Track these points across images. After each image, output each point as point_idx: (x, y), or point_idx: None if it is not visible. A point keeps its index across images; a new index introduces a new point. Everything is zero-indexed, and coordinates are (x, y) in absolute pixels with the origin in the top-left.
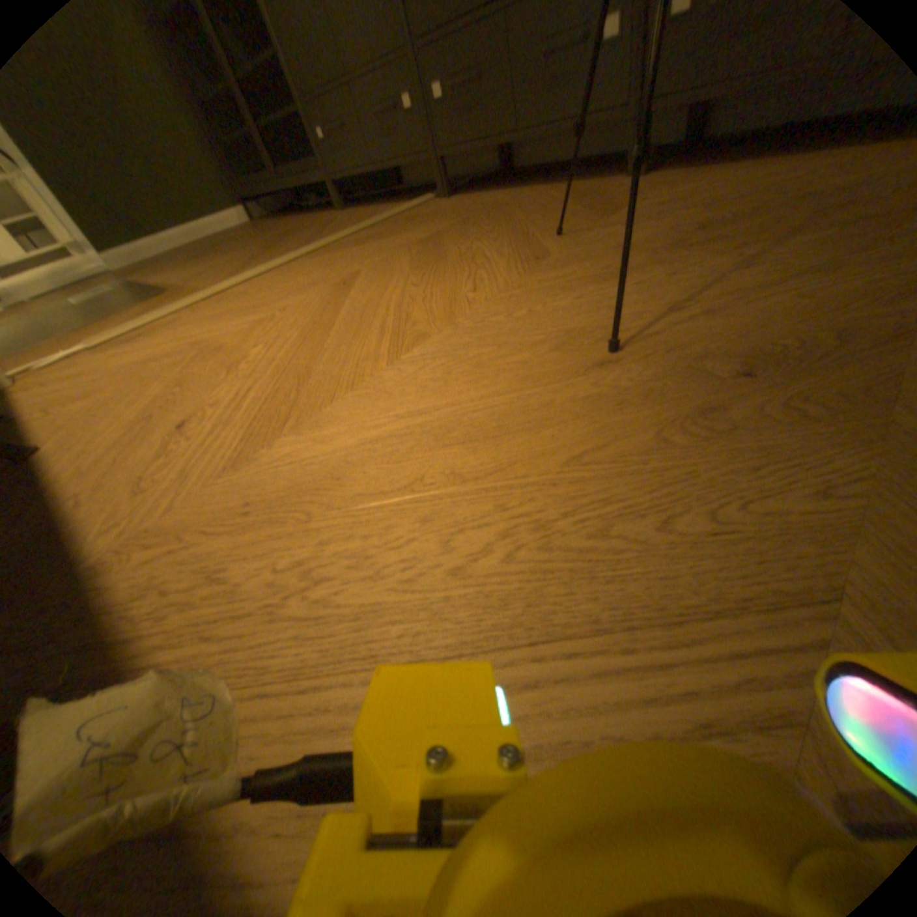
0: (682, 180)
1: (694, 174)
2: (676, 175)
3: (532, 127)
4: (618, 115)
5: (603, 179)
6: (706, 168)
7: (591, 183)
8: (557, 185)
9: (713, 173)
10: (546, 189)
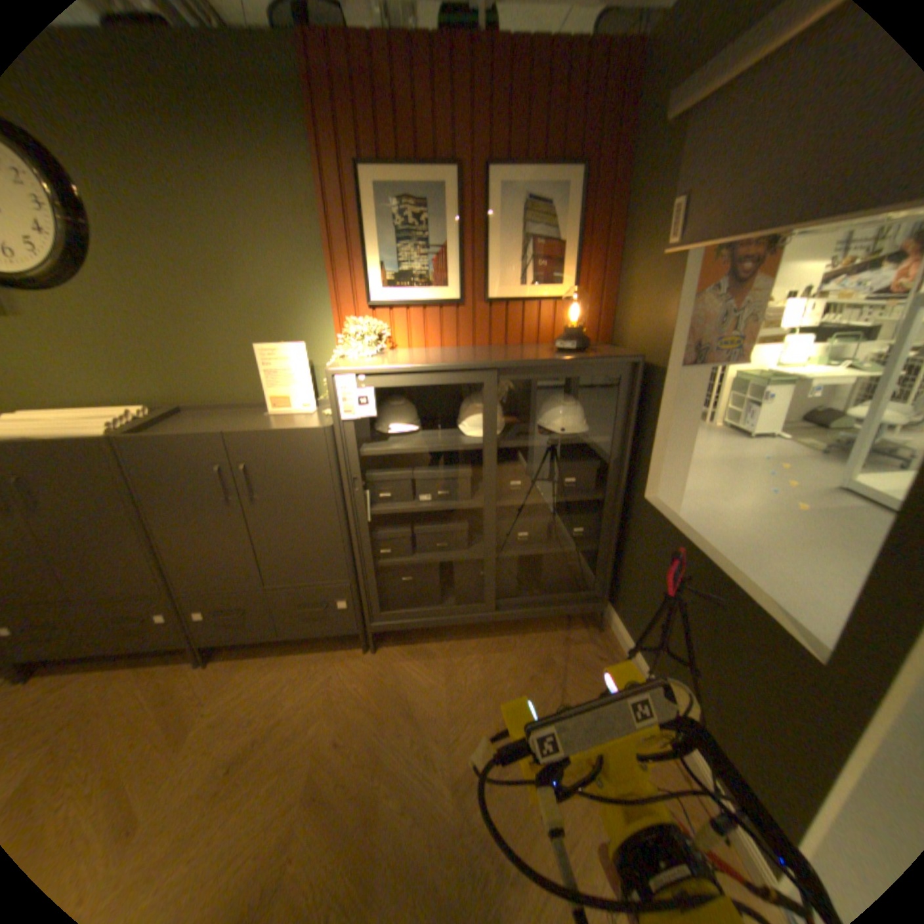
0: (224, 680)
1: (231, 670)
2: (222, 669)
3: (110, 649)
4: (176, 646)
5: (176, 663)
6: (238, 662)
7: (167, 672)
8: (140, 669)
9: (241, 672)
10: (131, 678)
